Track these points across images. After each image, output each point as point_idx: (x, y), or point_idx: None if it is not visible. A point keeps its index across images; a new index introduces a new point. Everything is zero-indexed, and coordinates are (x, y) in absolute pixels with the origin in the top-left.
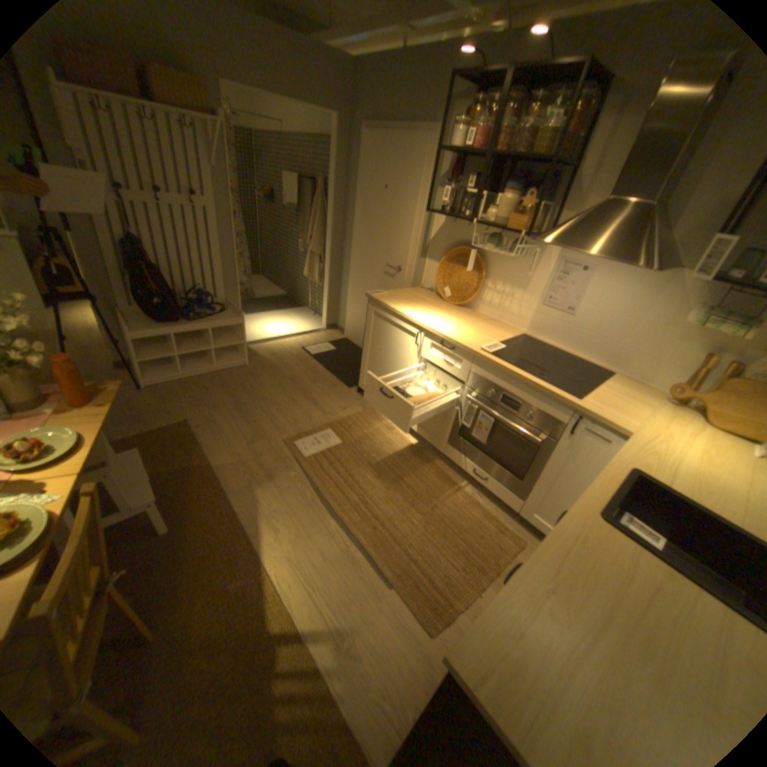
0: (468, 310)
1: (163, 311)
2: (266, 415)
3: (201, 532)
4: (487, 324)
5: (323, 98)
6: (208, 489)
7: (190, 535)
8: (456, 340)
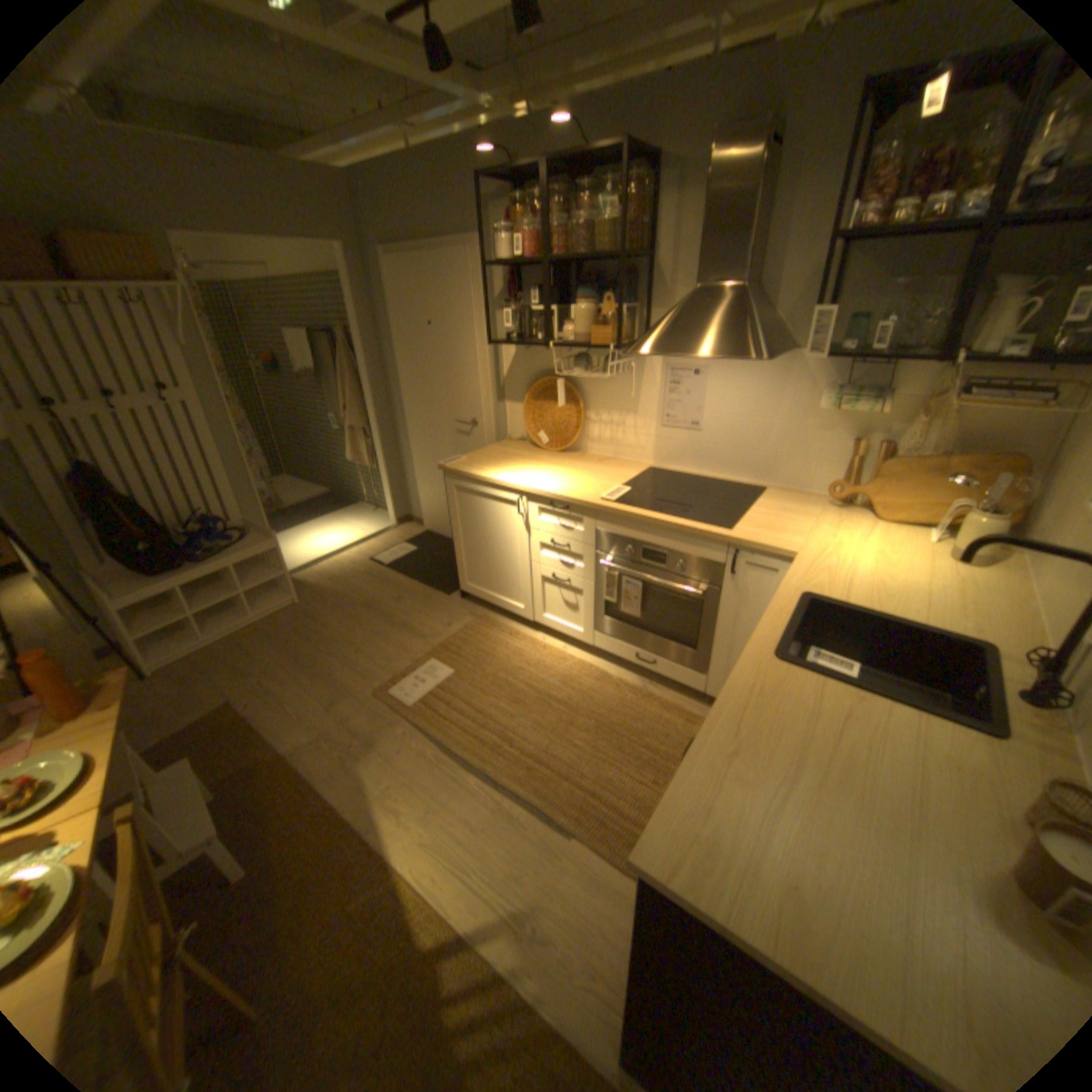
0: (575, 455)
1: (152, 559)
2: (340, 663)
3: (287, 850)
4: (601, 466)
5: (315, 227)
6: (283, 788)
7: (273, 858)
8: (567, 497)
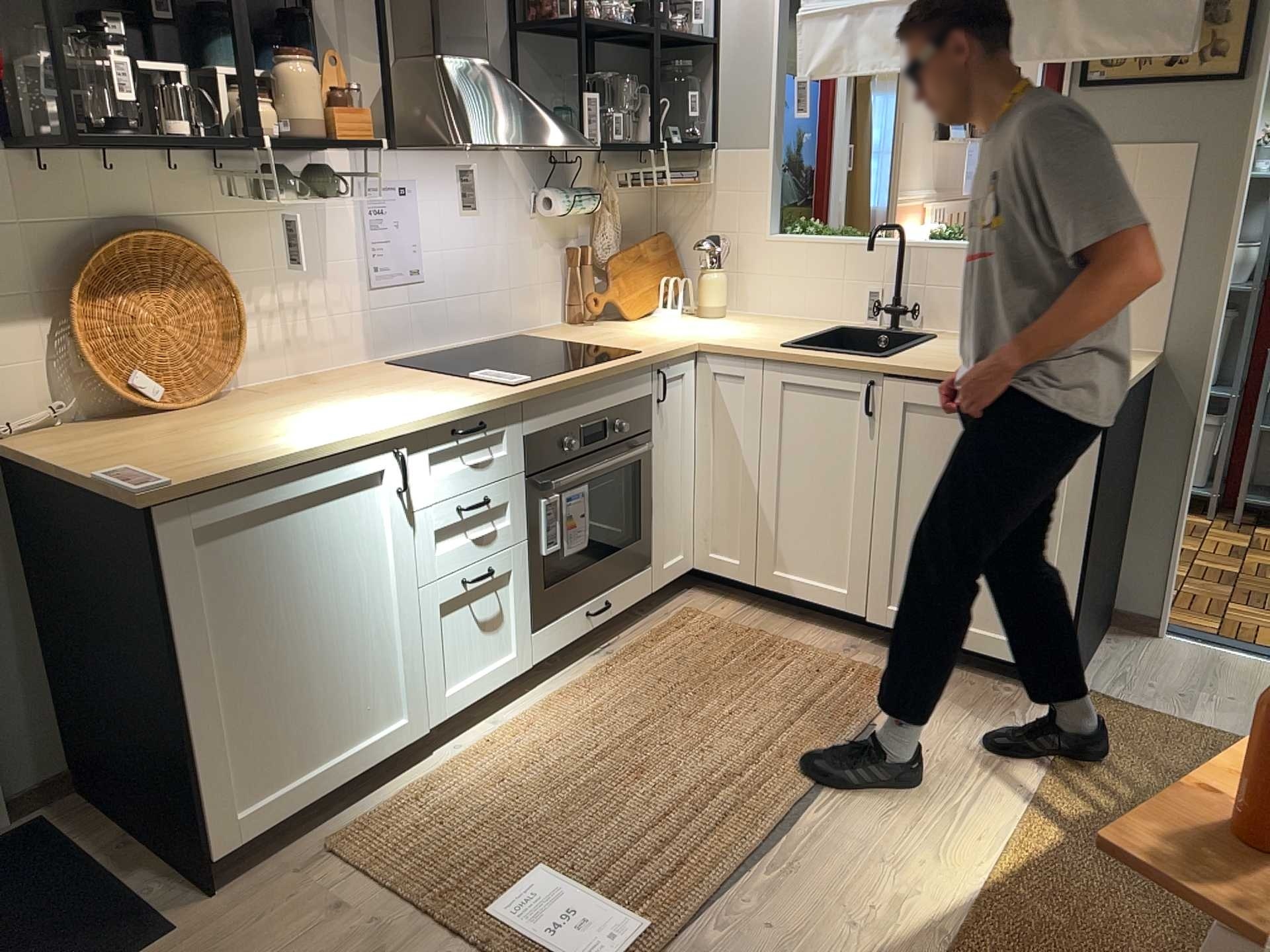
0: (245, 395)
1: None
2: None
3: None
4: (342, 383)
5: None
6: None
7: None
8: (485, 401)
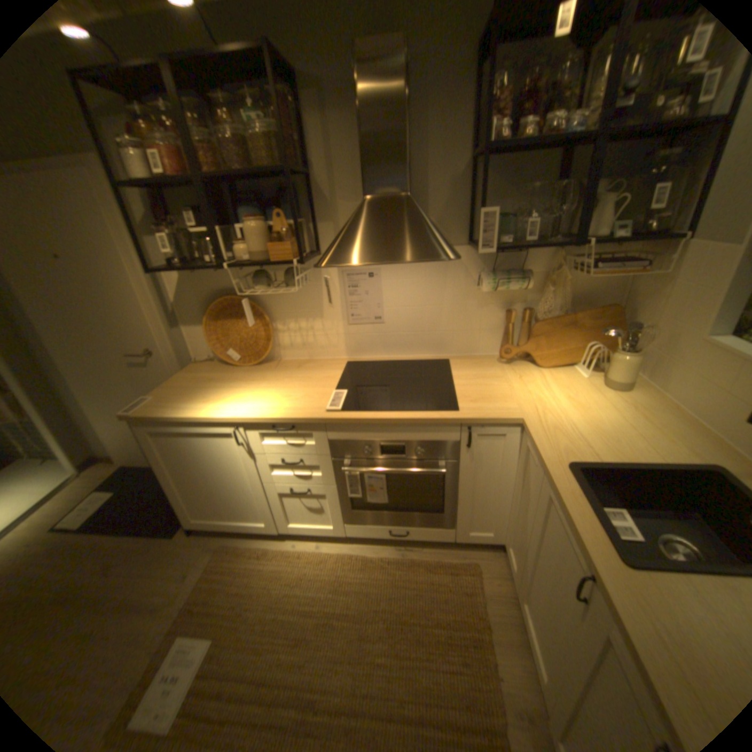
0: (272, 364)
1: None
2: None
3: None
4: (304, 371)
5: None
6: None
7: None
8: (291, 418)
